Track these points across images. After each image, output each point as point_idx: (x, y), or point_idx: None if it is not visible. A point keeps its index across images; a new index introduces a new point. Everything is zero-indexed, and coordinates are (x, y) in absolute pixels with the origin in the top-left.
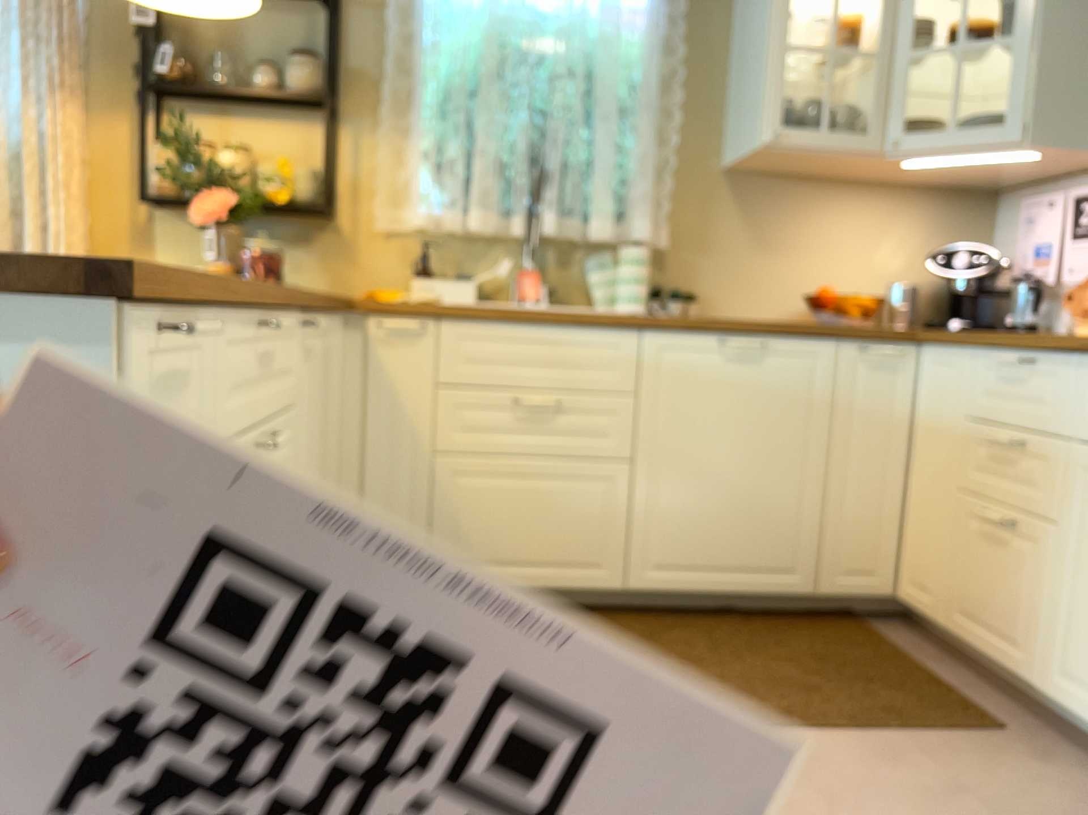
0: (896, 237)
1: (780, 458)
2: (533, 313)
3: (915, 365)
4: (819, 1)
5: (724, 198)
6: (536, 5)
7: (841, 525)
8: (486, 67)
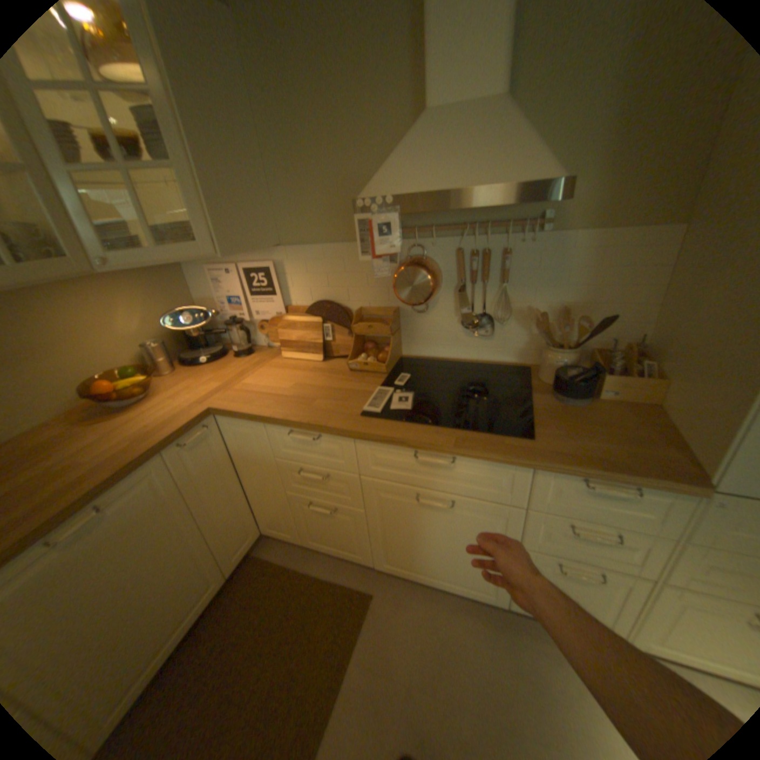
0: (122, 307)
1: (162, 553)
2: None
3: (215, 426)
4: None
5: None
6: None
7: (220, 538)
8: None
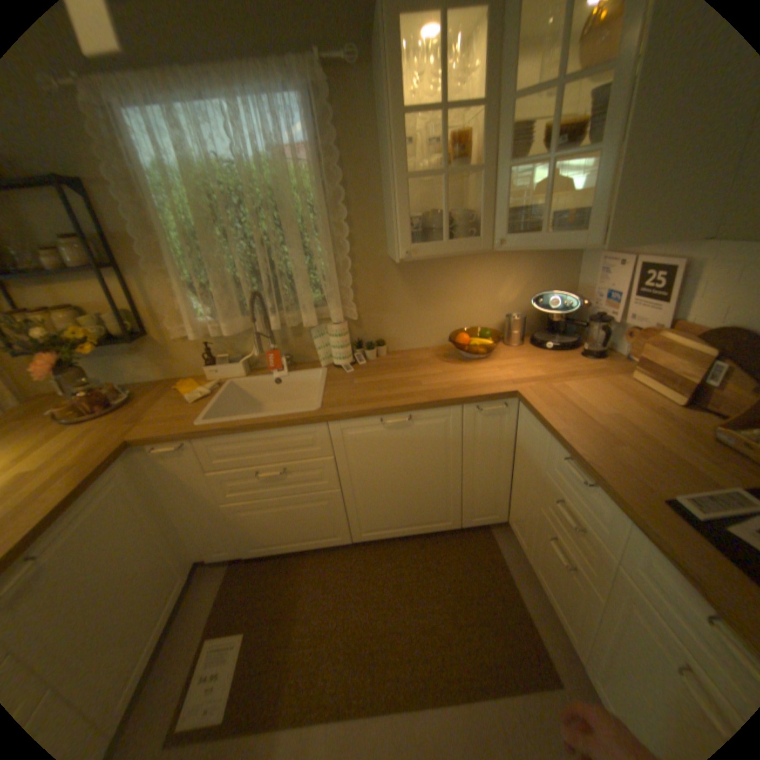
0: (511, 280)
1: (430, 473)
2: (249, 427)
3: (515, 410)
4: (441, 108)
5: (392, 275)
6: (219, 161)
7: (472, 497)
8: (197, 221)
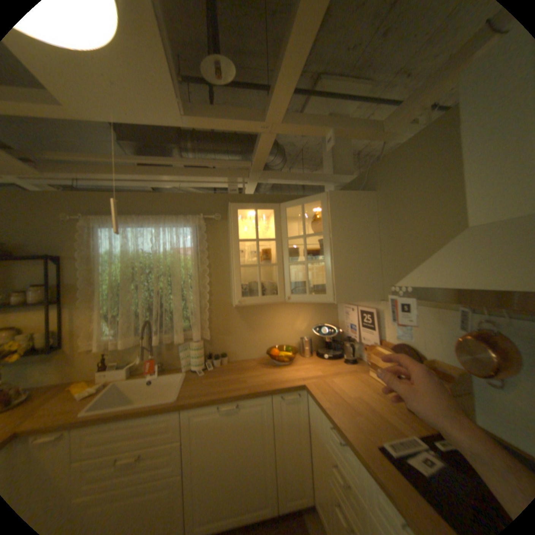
0: (301, 317)
1: (252, 455)
2: (121, 415)
3: (305, 399)
4: (259, 238)
5: (233, 313)
6: (144, 252)
7: (284, 478)
8: (122, 280)
